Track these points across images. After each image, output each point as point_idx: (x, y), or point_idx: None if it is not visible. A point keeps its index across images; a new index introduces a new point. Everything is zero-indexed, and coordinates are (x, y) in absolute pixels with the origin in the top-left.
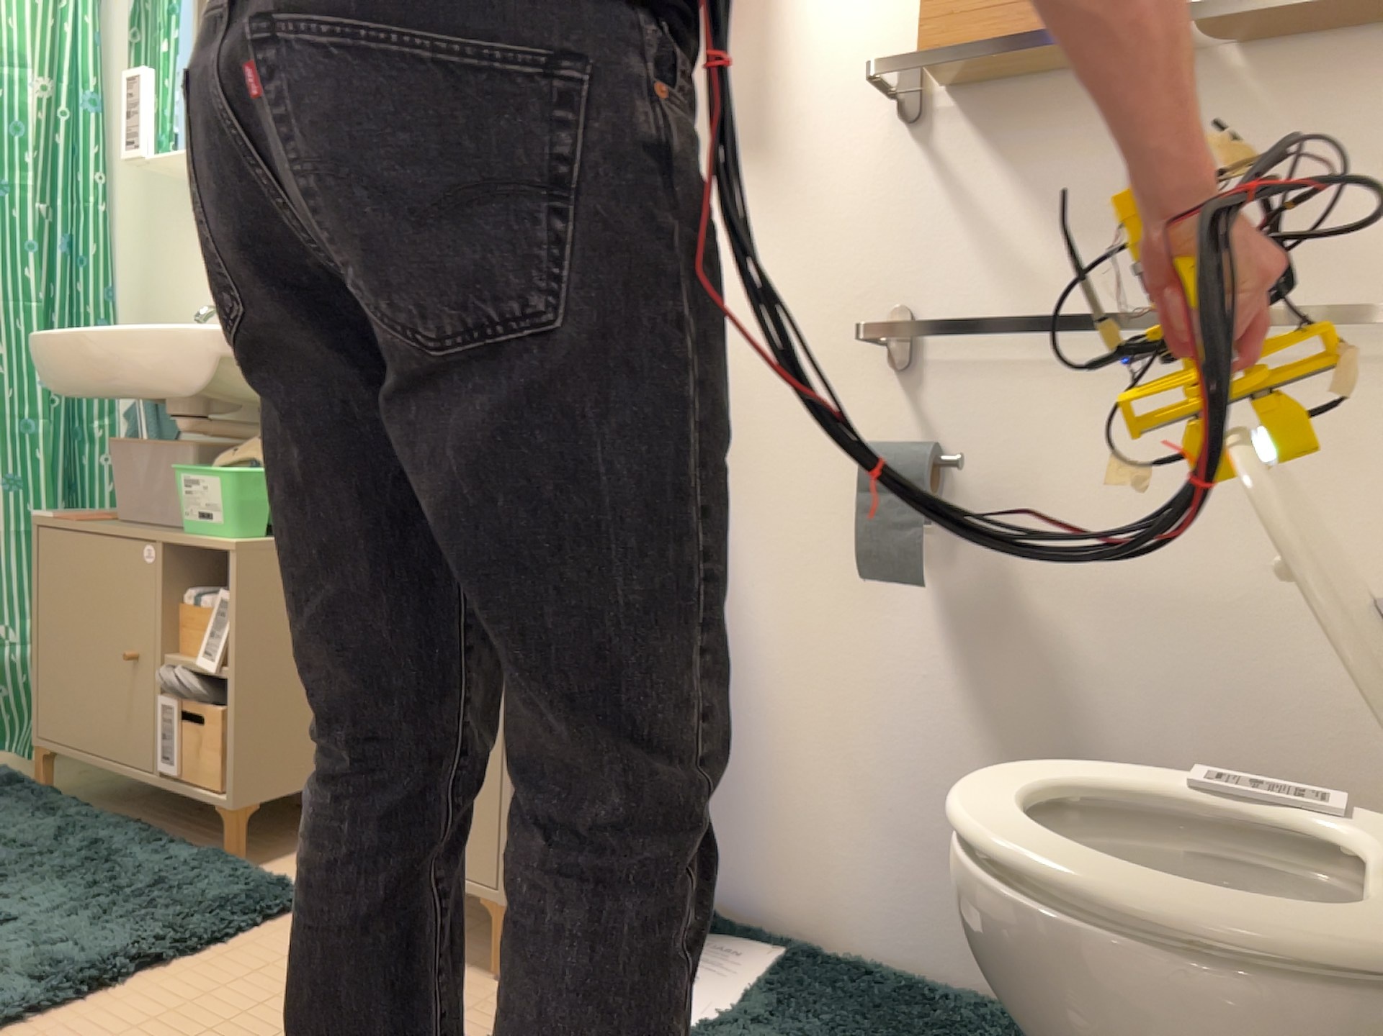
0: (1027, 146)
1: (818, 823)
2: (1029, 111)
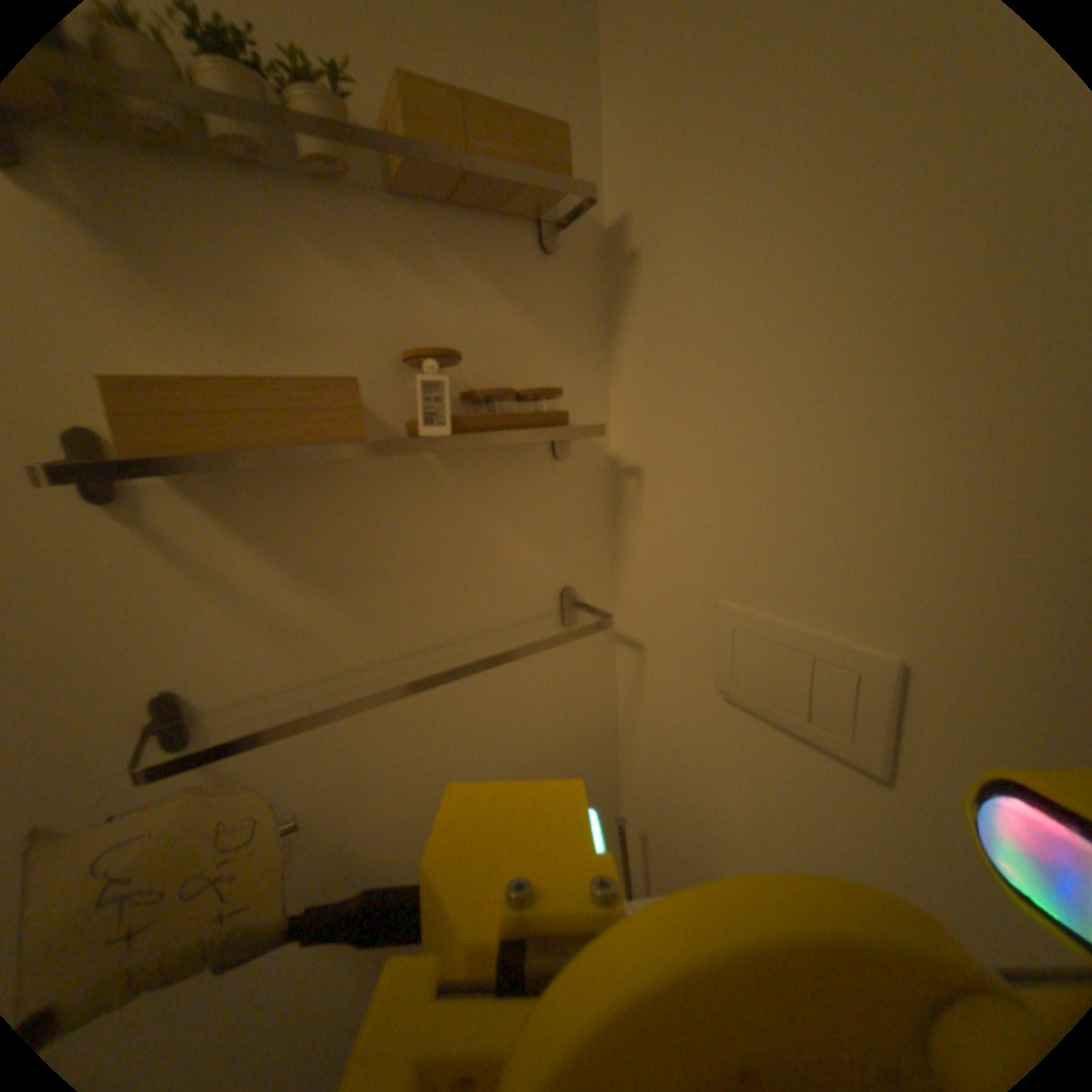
0: (281, 515)
1: None
2: (275, 482)
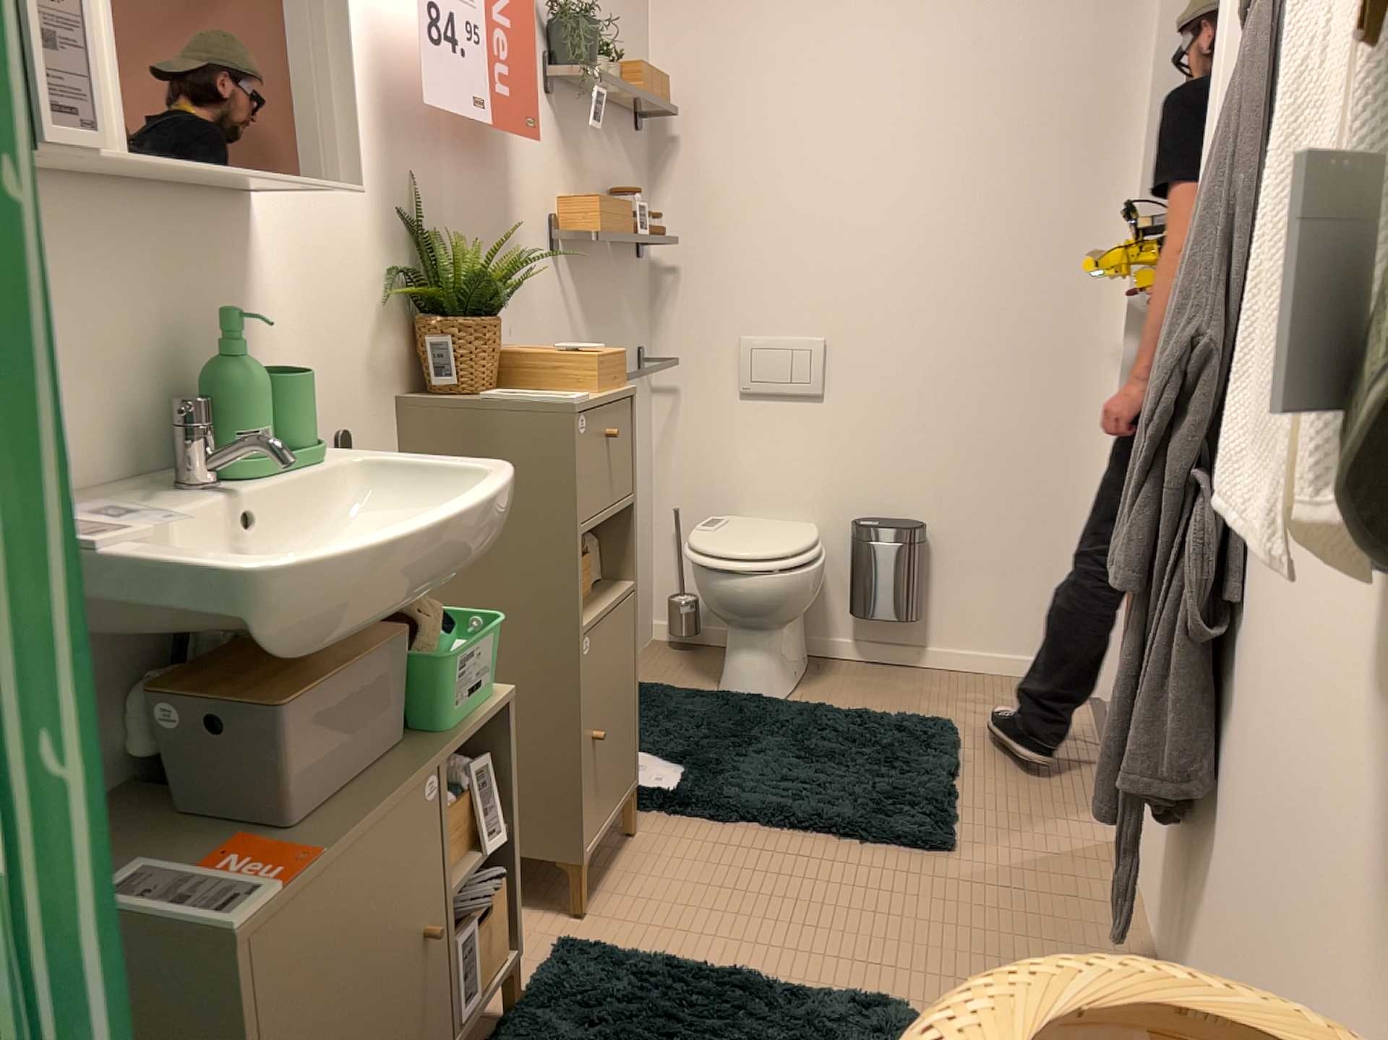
0: (581, 275)
1: None
2: (581, 256)
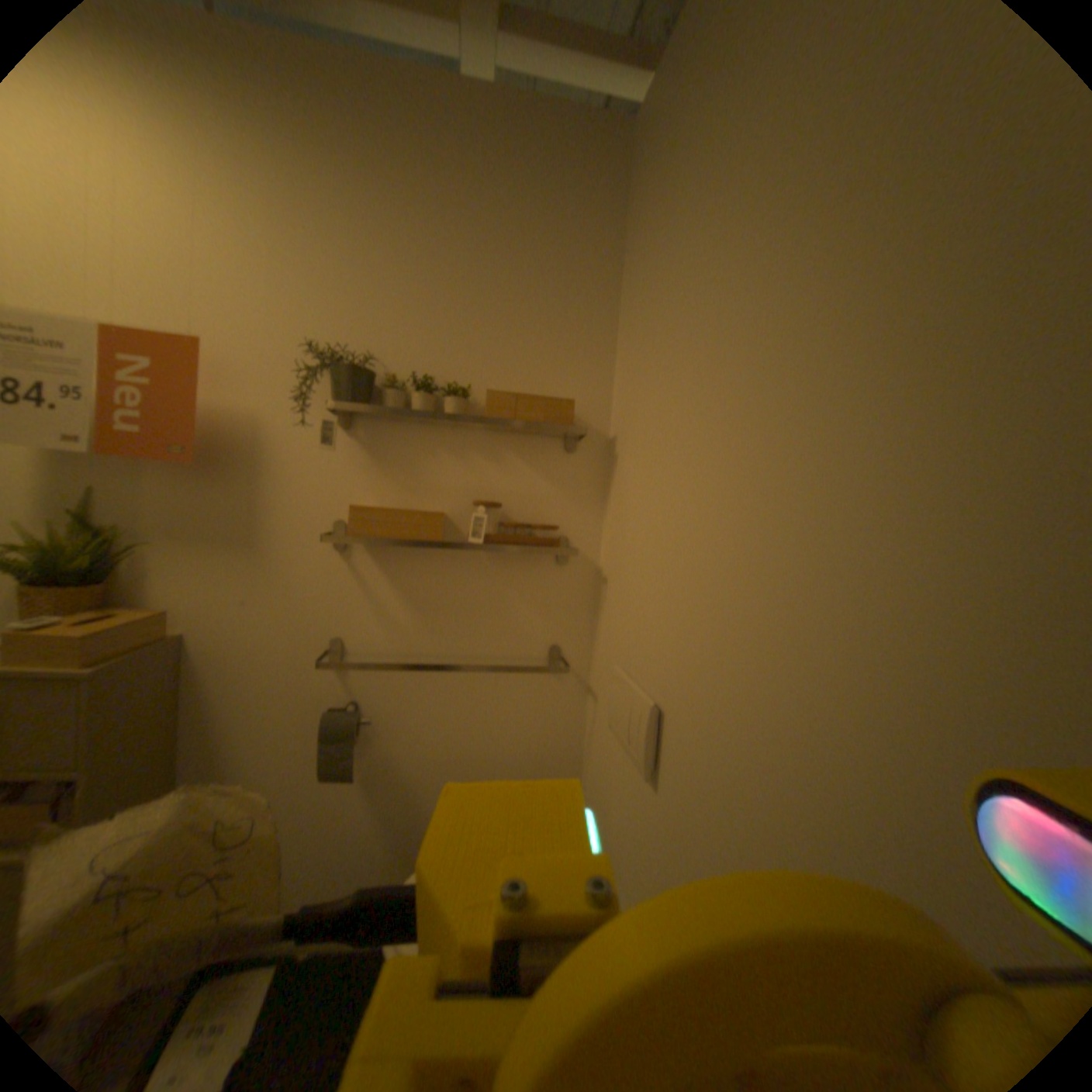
0: (402, 568)
1: (294, 895)
2: (403, 552)
